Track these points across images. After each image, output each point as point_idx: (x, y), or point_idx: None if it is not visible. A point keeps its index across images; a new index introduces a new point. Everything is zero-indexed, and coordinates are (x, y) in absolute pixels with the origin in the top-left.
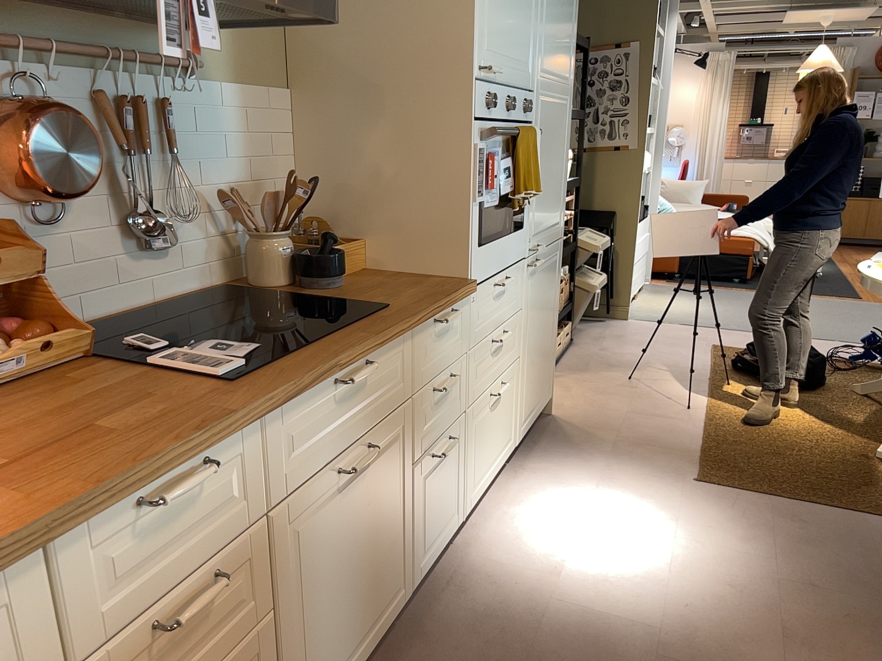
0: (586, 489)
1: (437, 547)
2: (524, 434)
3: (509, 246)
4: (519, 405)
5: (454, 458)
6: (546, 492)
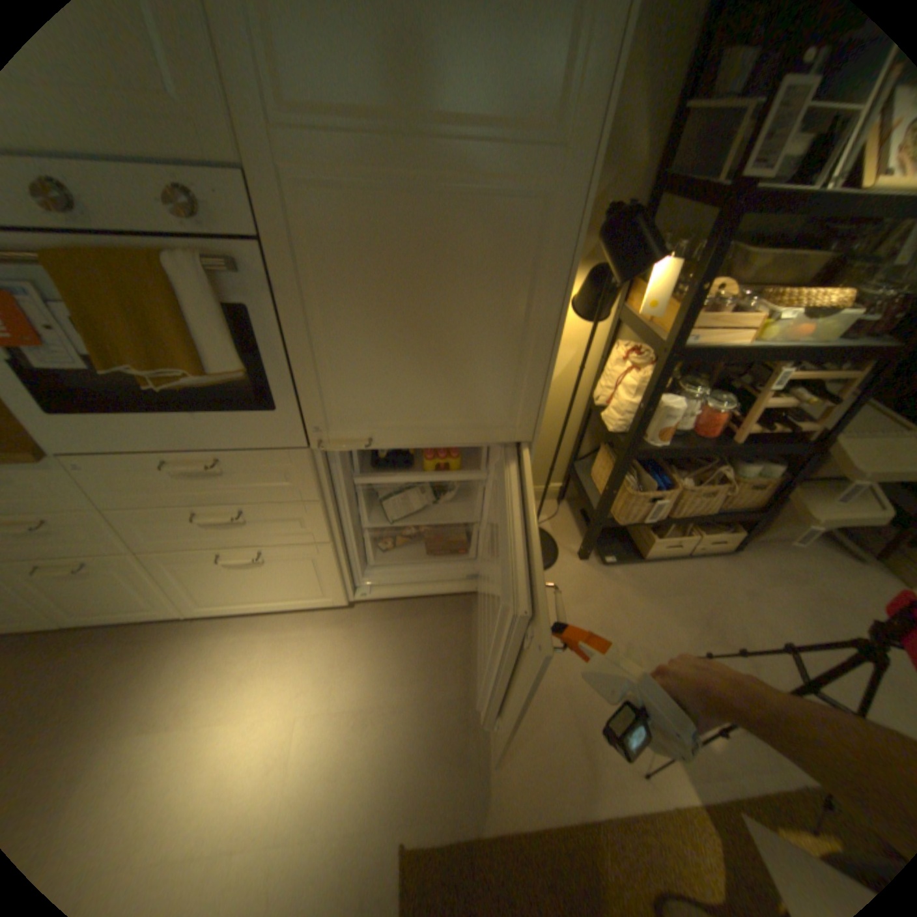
0: (326, 705)
1: (111, 619)
2: (380, 603)
3: (200, 427)
4: (345, 580)
5: (115, 579)
6: (307, 666)
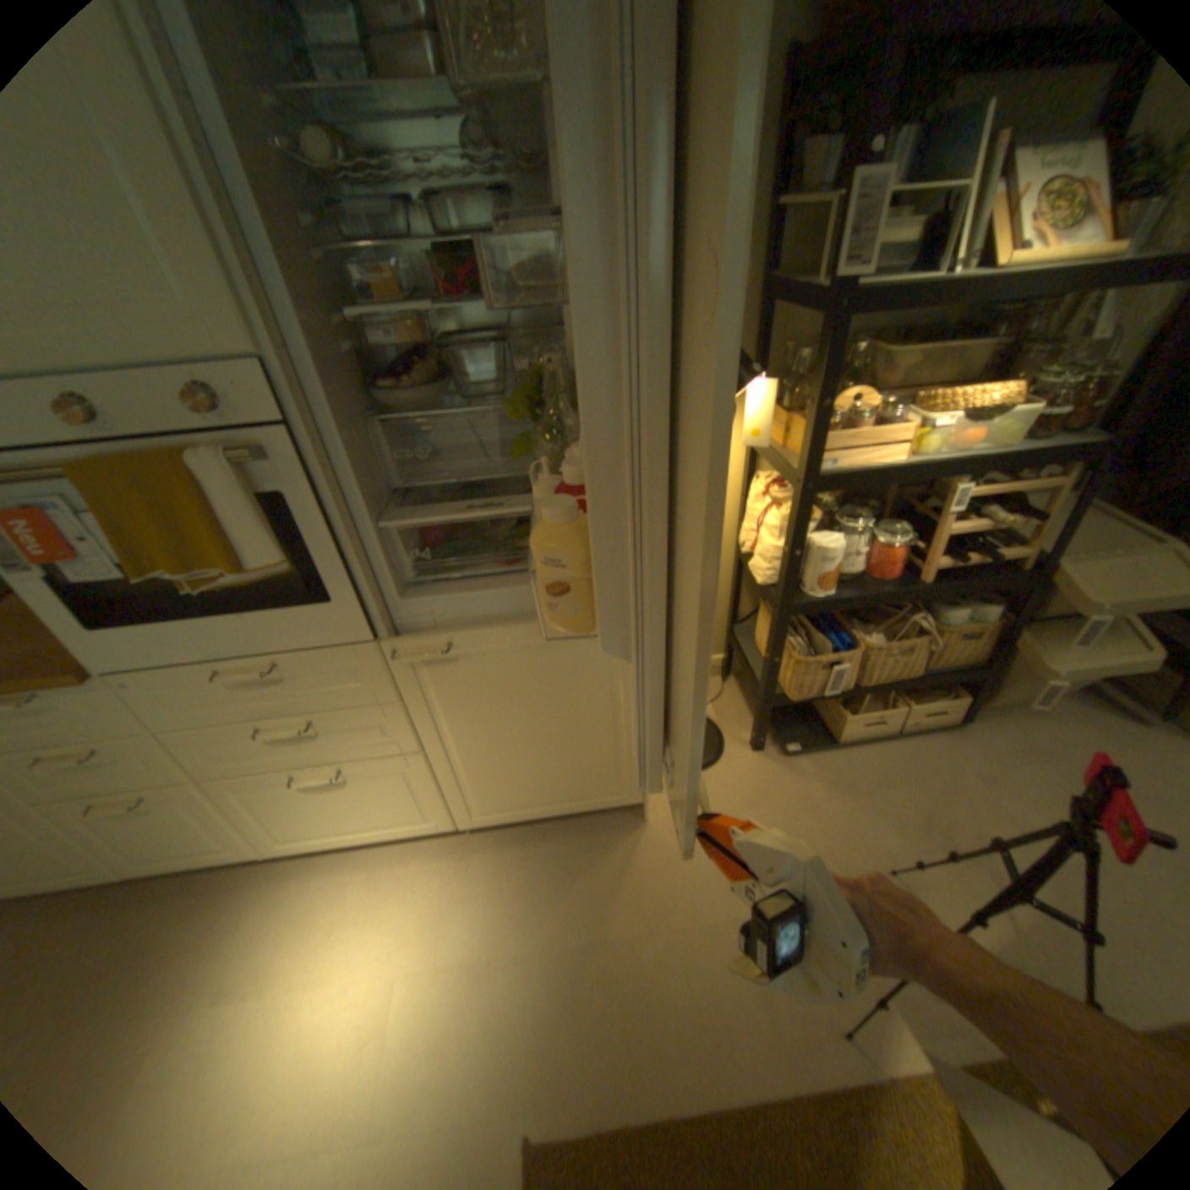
0: (431, 960)
1: (178, 866)
2: (494, 826)
3: (249, 630)
4: (446, 799)
5: (178, 816)
6: (409, 911)
